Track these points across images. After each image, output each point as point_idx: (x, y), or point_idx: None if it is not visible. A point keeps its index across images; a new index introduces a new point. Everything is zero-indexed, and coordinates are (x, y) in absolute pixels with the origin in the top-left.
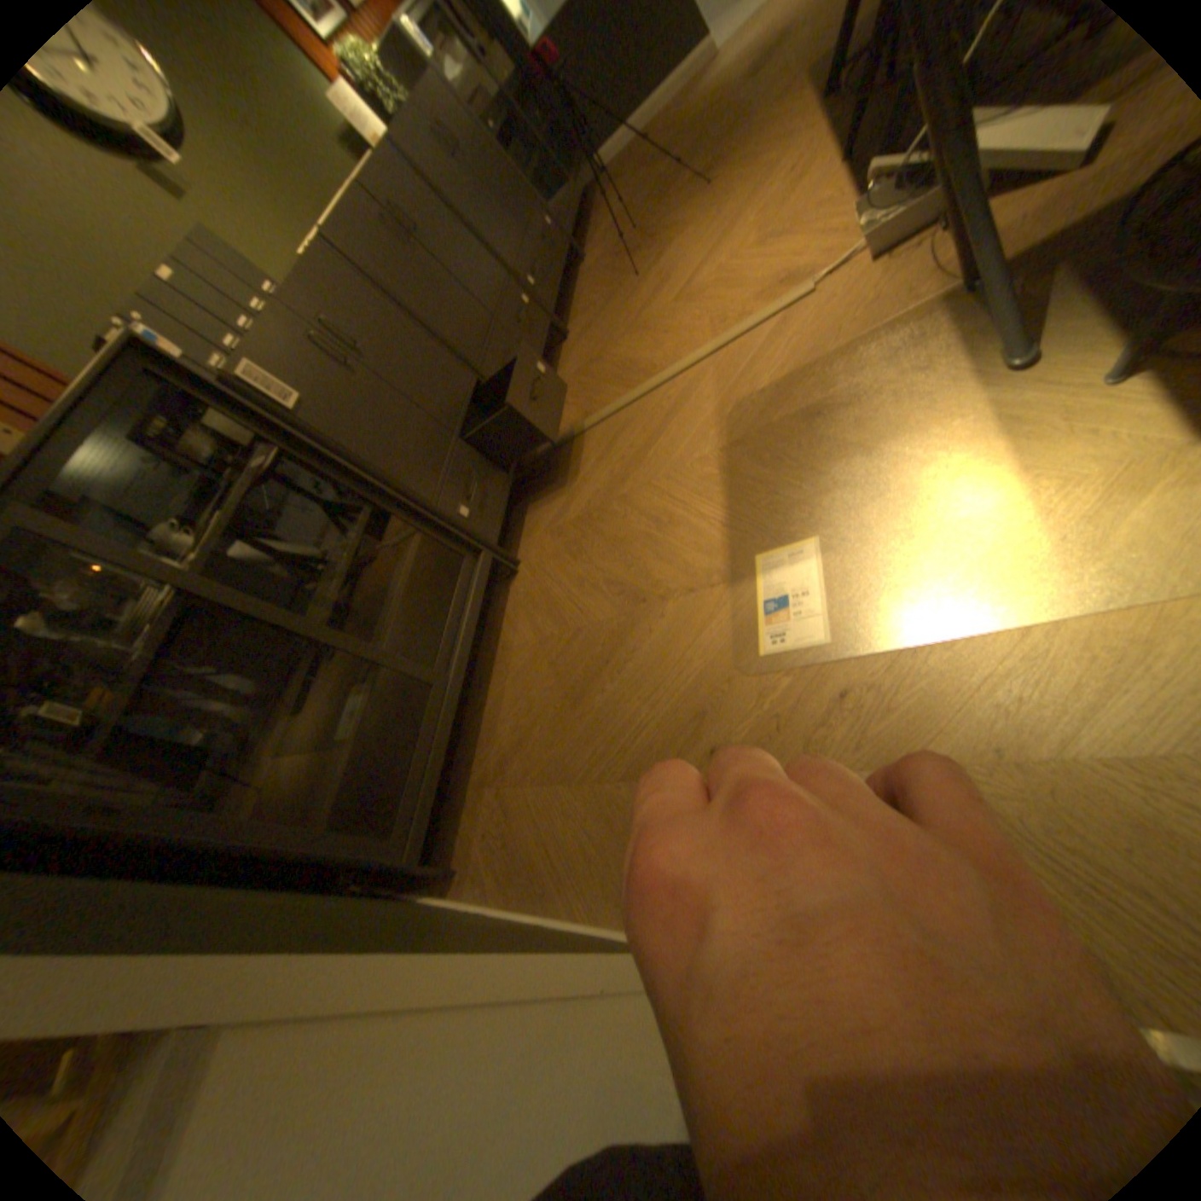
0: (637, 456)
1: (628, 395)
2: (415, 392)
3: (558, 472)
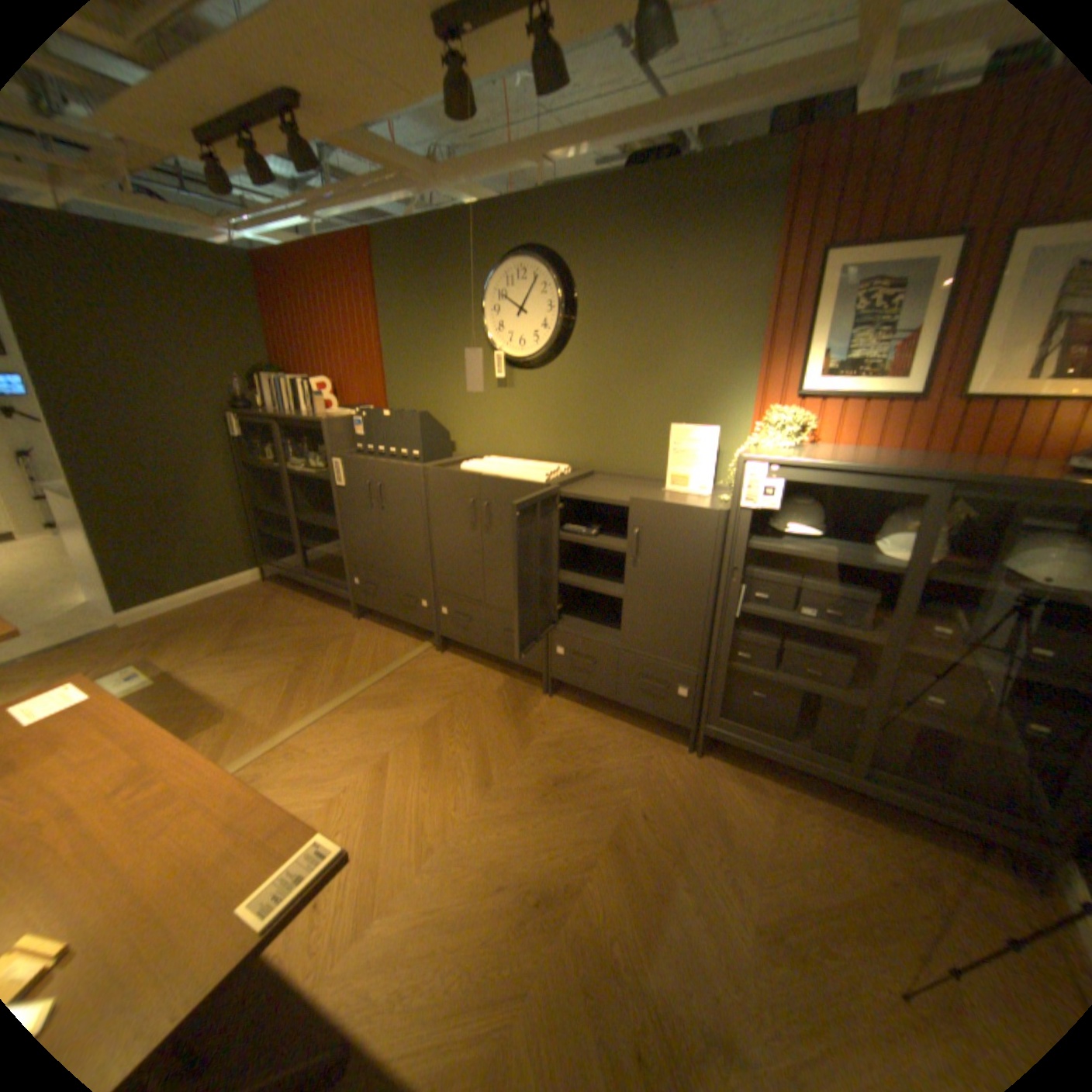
0: (301, 675)
1: (352, 689)
2: (387, 543)
3: (385, 646)
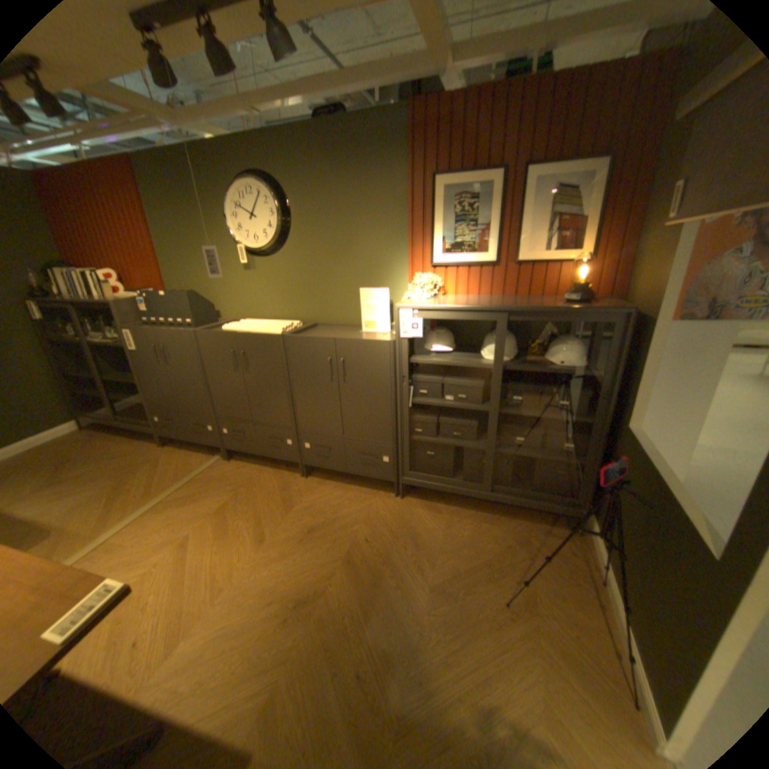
0: (116, 494)
1: (158, 496)
2: (175, 388)
3: (184, 463)
